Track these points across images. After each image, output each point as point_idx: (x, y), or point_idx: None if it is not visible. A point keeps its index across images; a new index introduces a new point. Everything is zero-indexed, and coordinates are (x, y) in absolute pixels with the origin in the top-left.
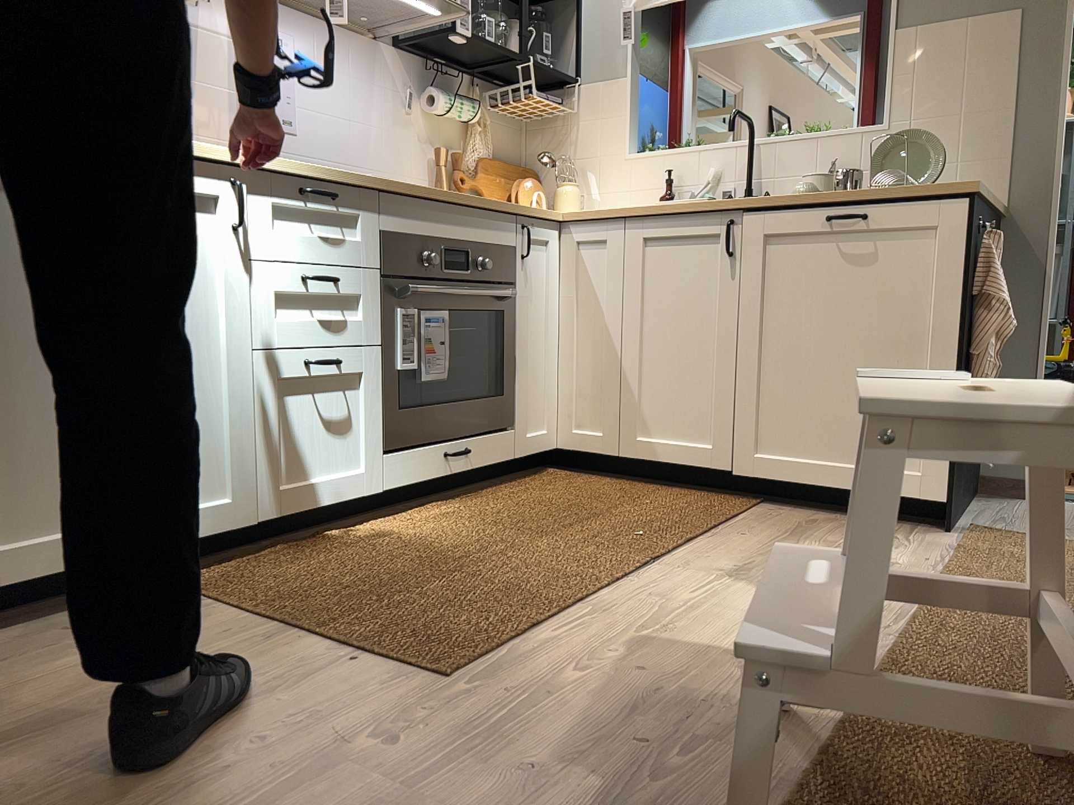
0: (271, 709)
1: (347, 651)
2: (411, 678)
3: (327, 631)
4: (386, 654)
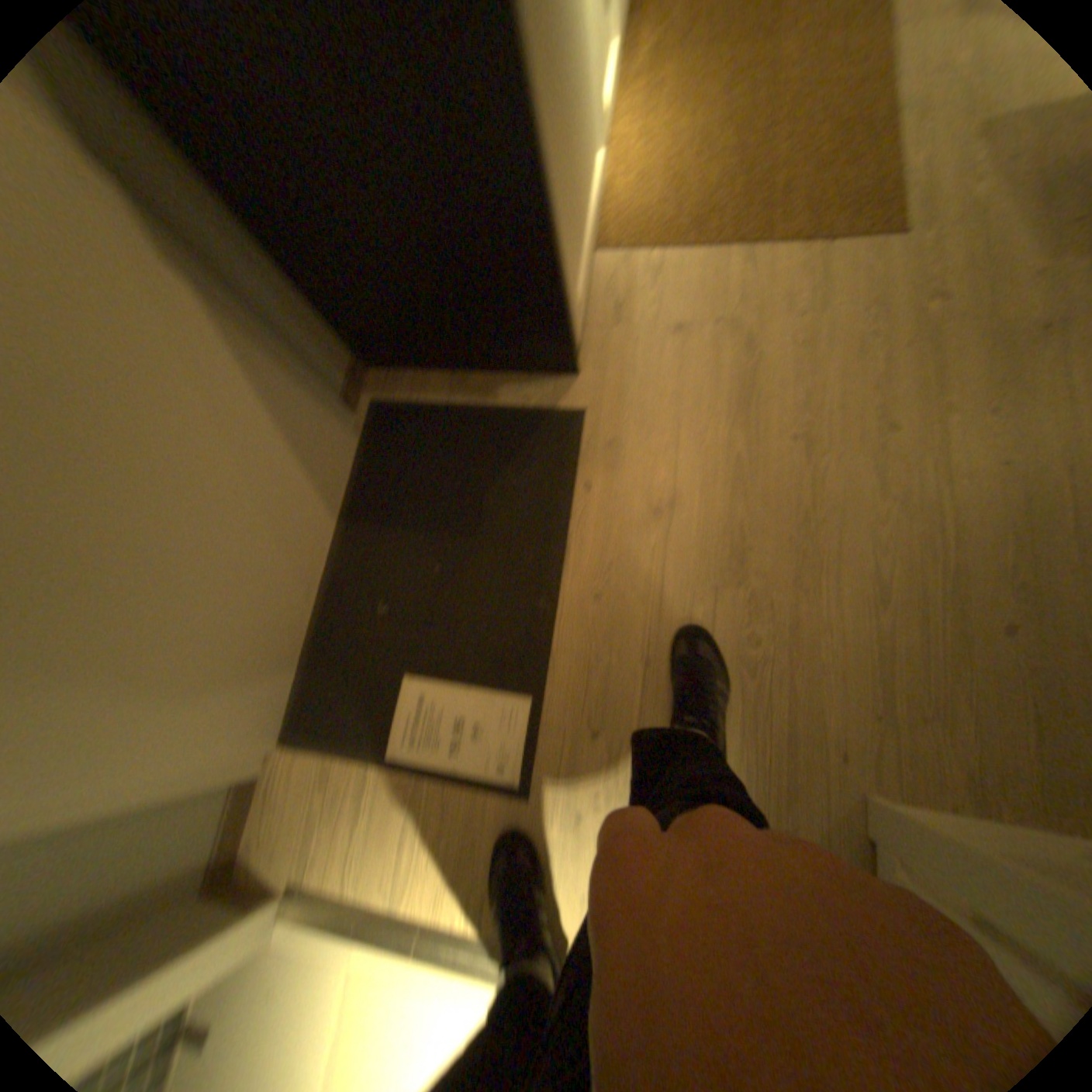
0: (841, 307)
1: (826, 243)
2: (899, 243)
3: (785, 234)
4: (855, 233)
